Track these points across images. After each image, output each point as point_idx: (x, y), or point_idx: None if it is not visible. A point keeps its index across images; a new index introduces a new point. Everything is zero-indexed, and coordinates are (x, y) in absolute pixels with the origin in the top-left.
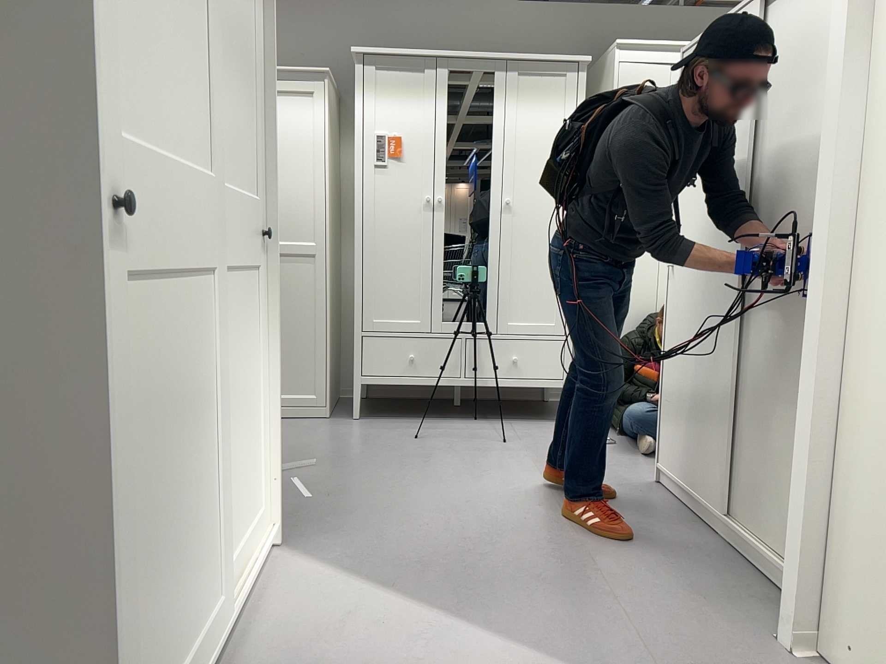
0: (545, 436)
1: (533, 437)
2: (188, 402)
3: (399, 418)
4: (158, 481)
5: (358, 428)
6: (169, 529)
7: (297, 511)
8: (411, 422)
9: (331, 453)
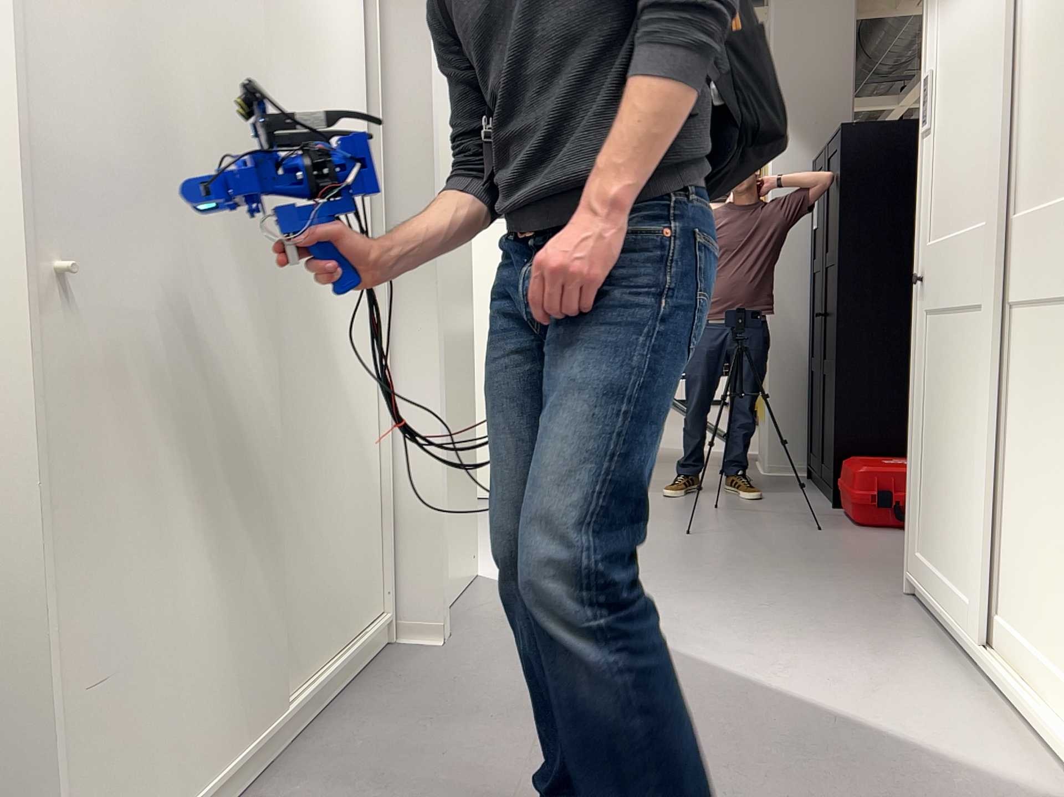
0: None
1: None
2: (955, 398)
3: None
4: (934, 429)
5: None
6: (938, 467)
7: None
8: None
9: None
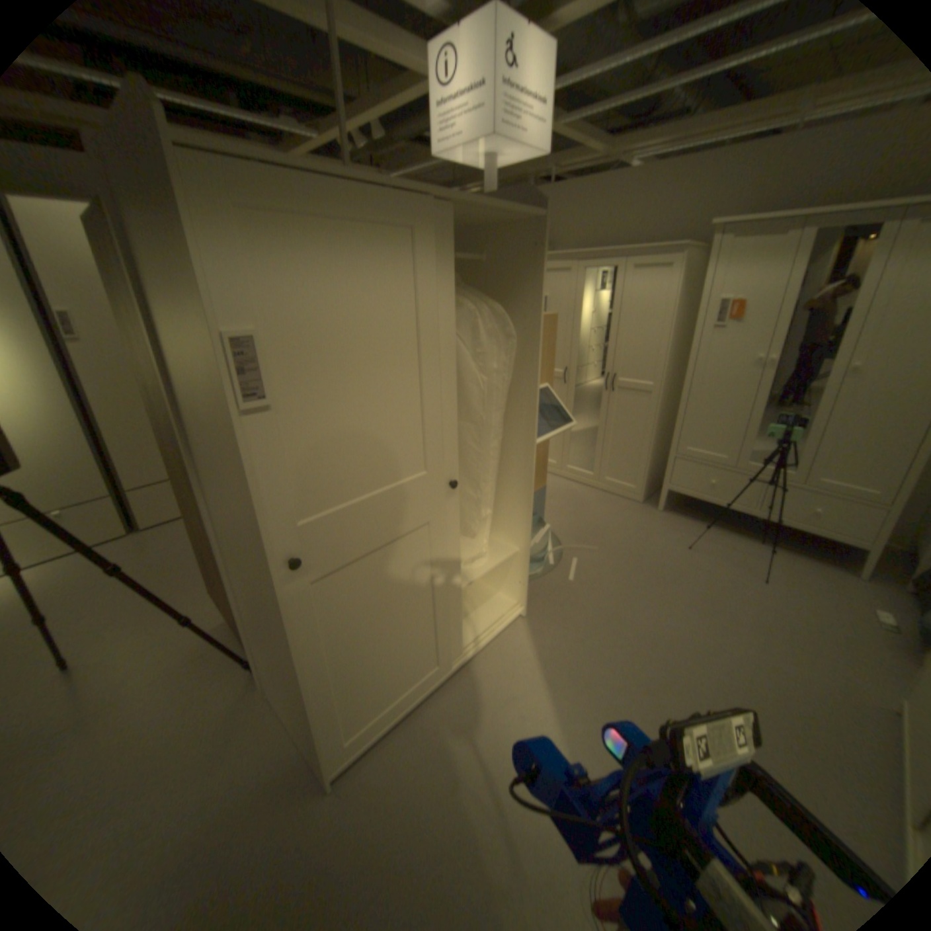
0: (818, 589)
1: (804, 586)
2: (403, 592)
3: (695, 519)
4: (369, 638)
5: (655, 520)
6: (383, 651)
7: (559, 587)
8: (701, 527)
9: (617, 541)
